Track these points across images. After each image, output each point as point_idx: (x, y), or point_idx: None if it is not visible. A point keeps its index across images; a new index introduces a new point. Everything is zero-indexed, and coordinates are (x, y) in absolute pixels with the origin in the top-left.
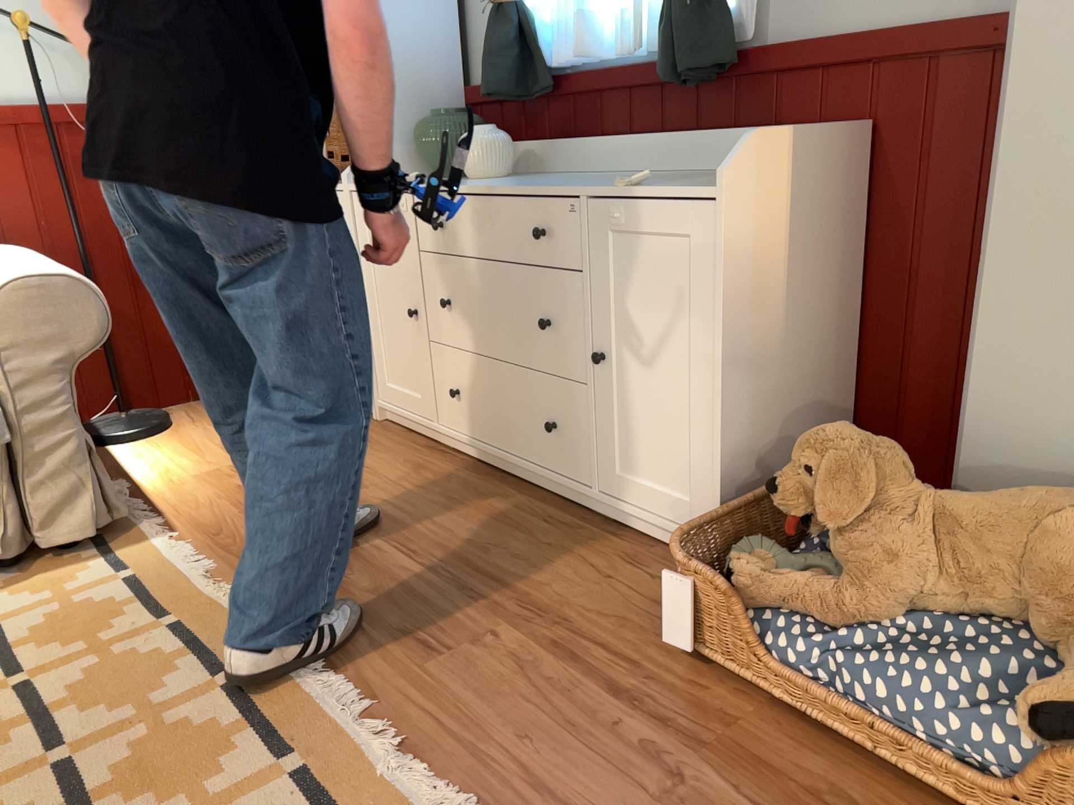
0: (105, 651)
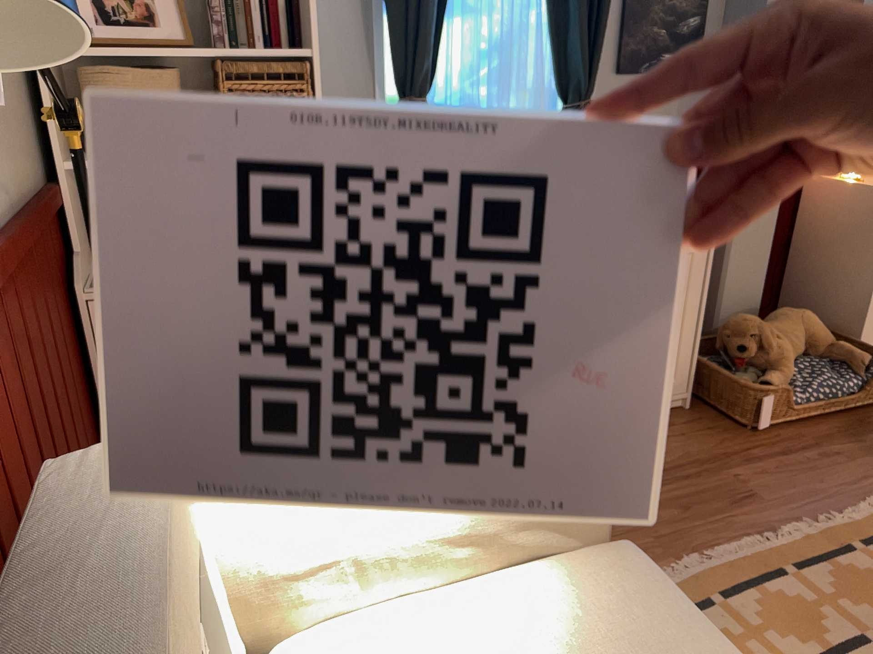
0: (757, 632)
